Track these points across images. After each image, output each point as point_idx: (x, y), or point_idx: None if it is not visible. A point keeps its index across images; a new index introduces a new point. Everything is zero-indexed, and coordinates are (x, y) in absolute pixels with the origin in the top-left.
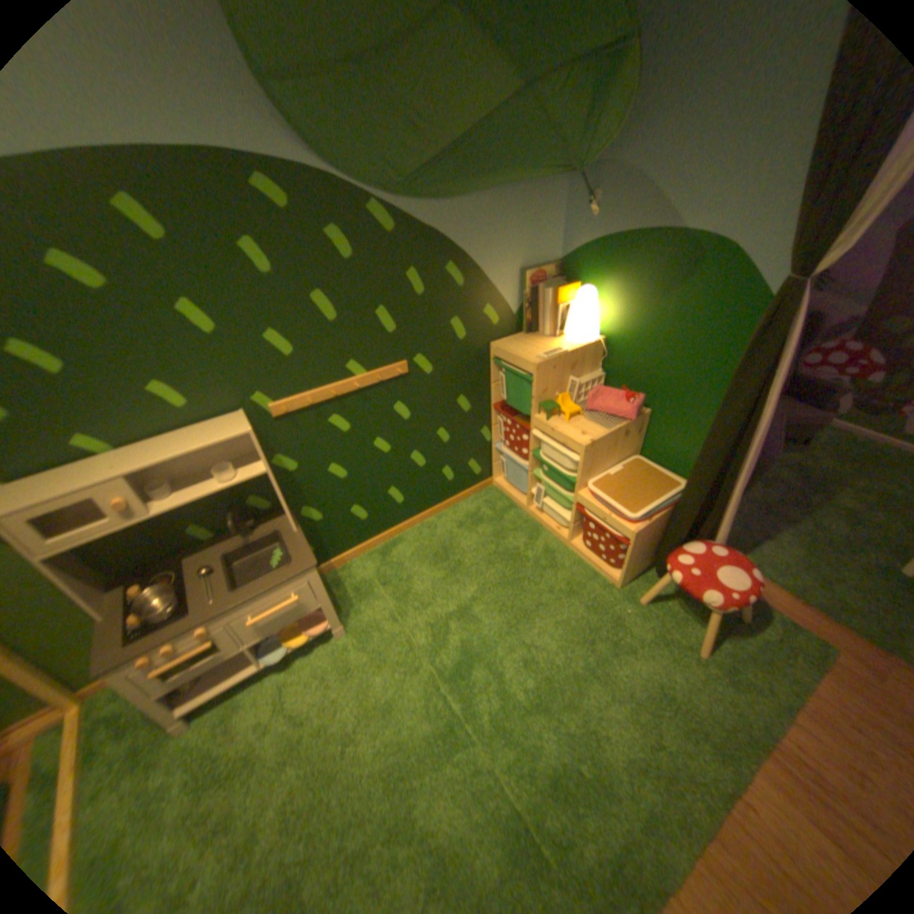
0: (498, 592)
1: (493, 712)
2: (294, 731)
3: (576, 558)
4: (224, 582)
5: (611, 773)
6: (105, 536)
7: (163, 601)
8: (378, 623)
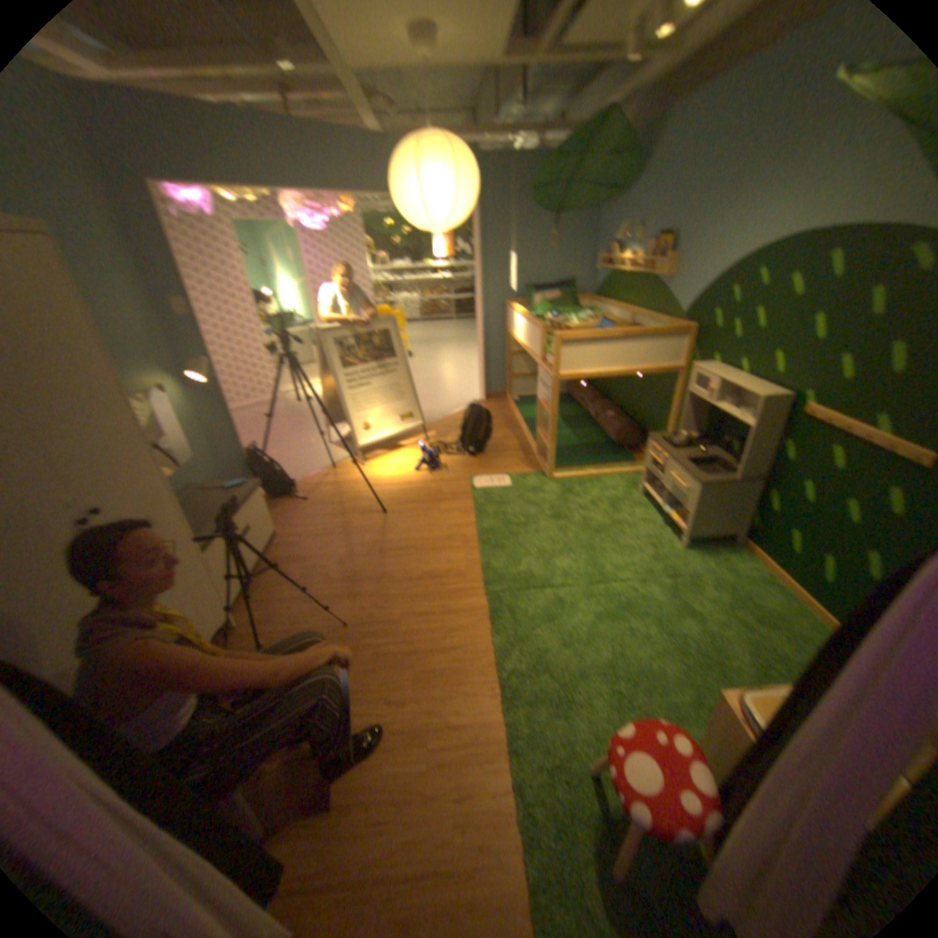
0: (710, 648)
1: (604, 600)
2: (626, 526)
3: None
4: (694, 458)
5: (546, 638)
6: (716, 410)
7: (686, 445)
8: (690, 567)
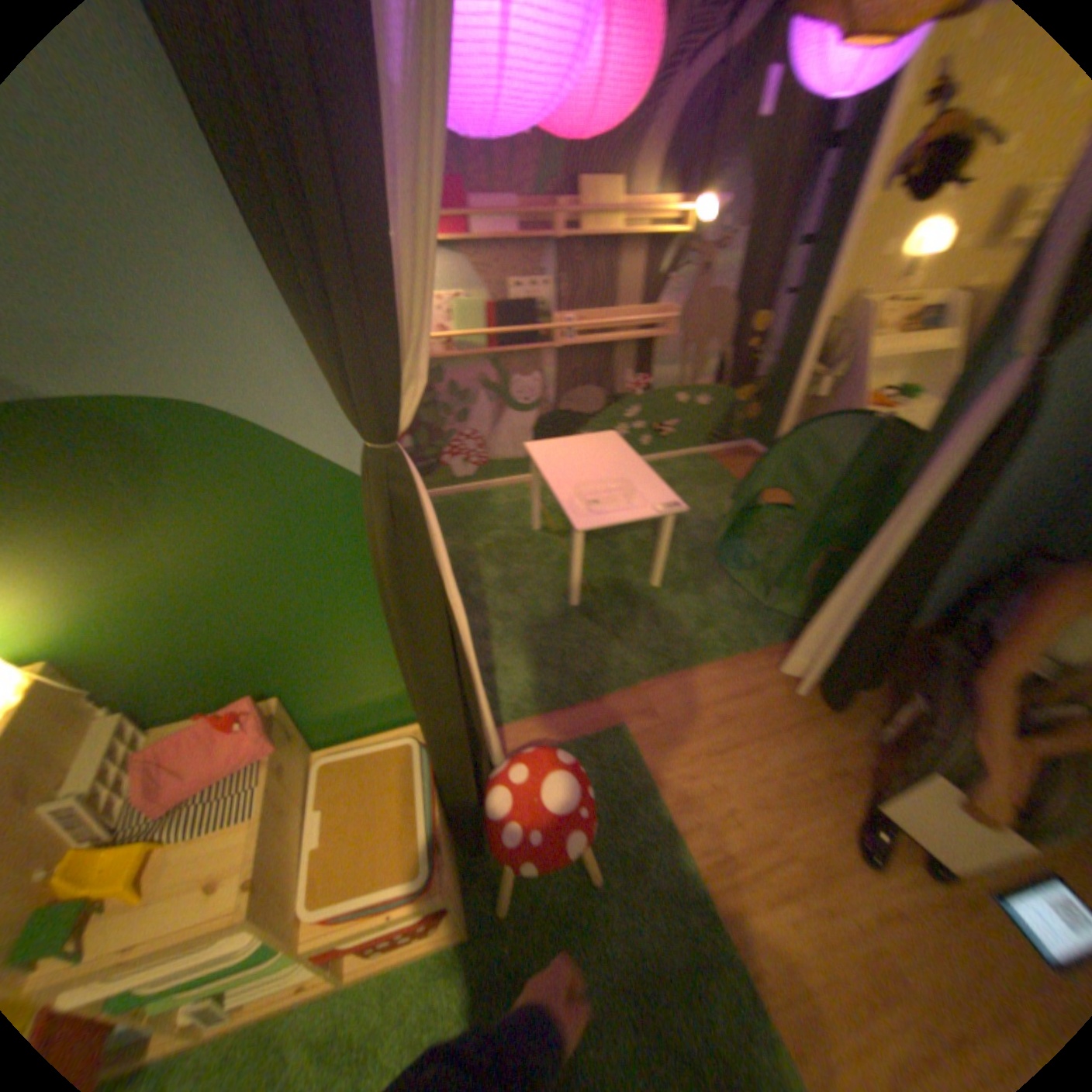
0: None
1: None
2: None
3: (373, 984)
4: None
5: None
6: None
7: None
8: None
